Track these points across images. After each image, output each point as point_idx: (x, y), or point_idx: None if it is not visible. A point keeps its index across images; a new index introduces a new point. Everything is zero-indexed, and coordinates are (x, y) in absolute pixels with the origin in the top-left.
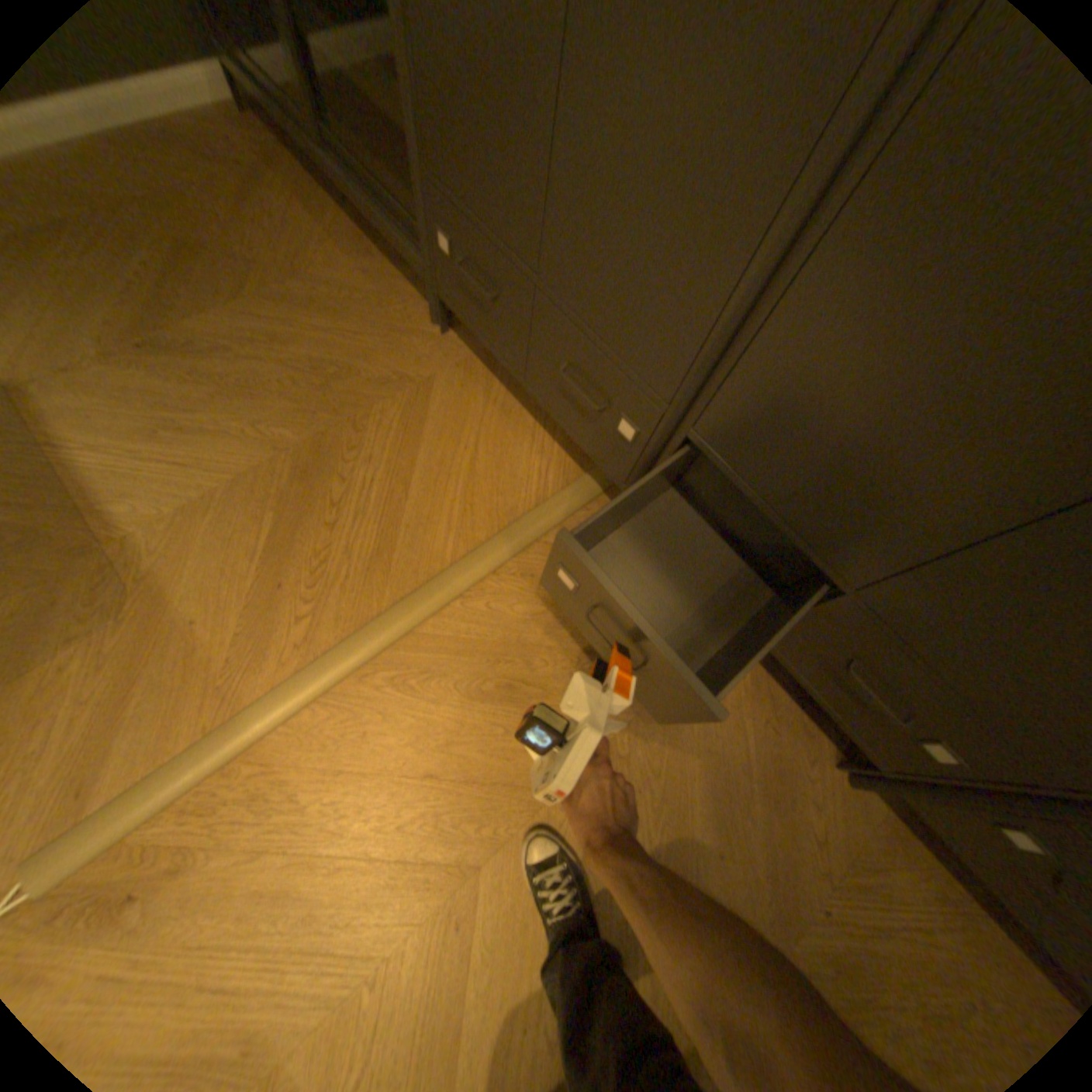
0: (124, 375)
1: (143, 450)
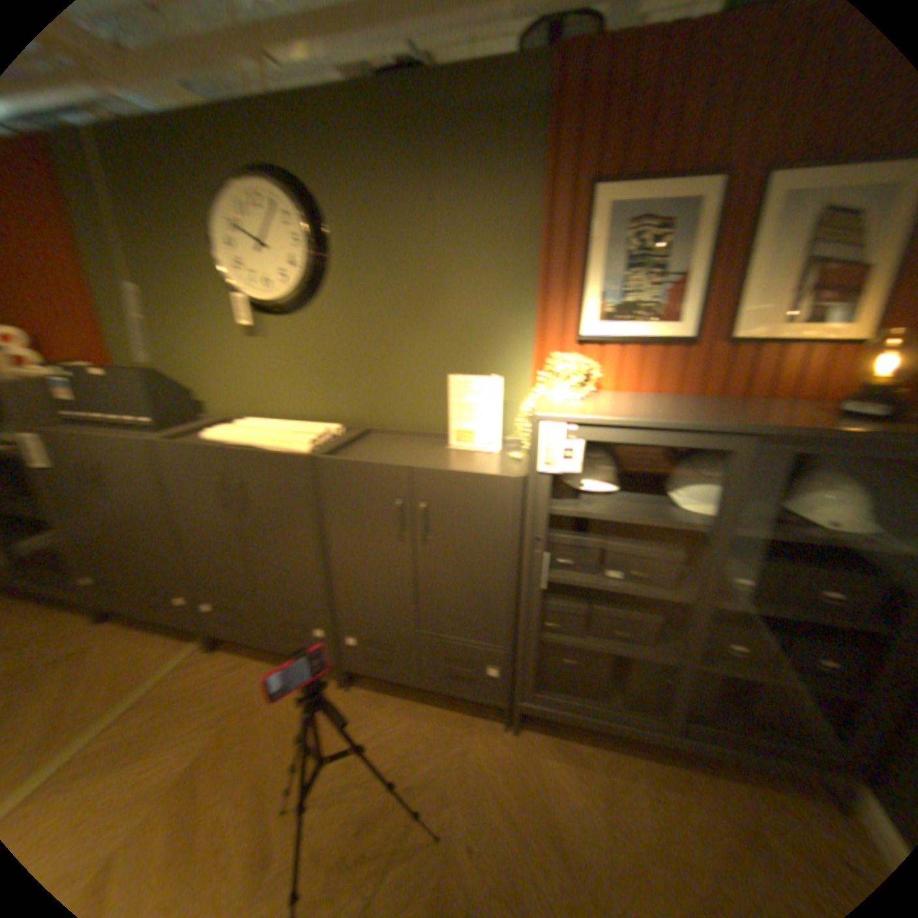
0: None
1: None
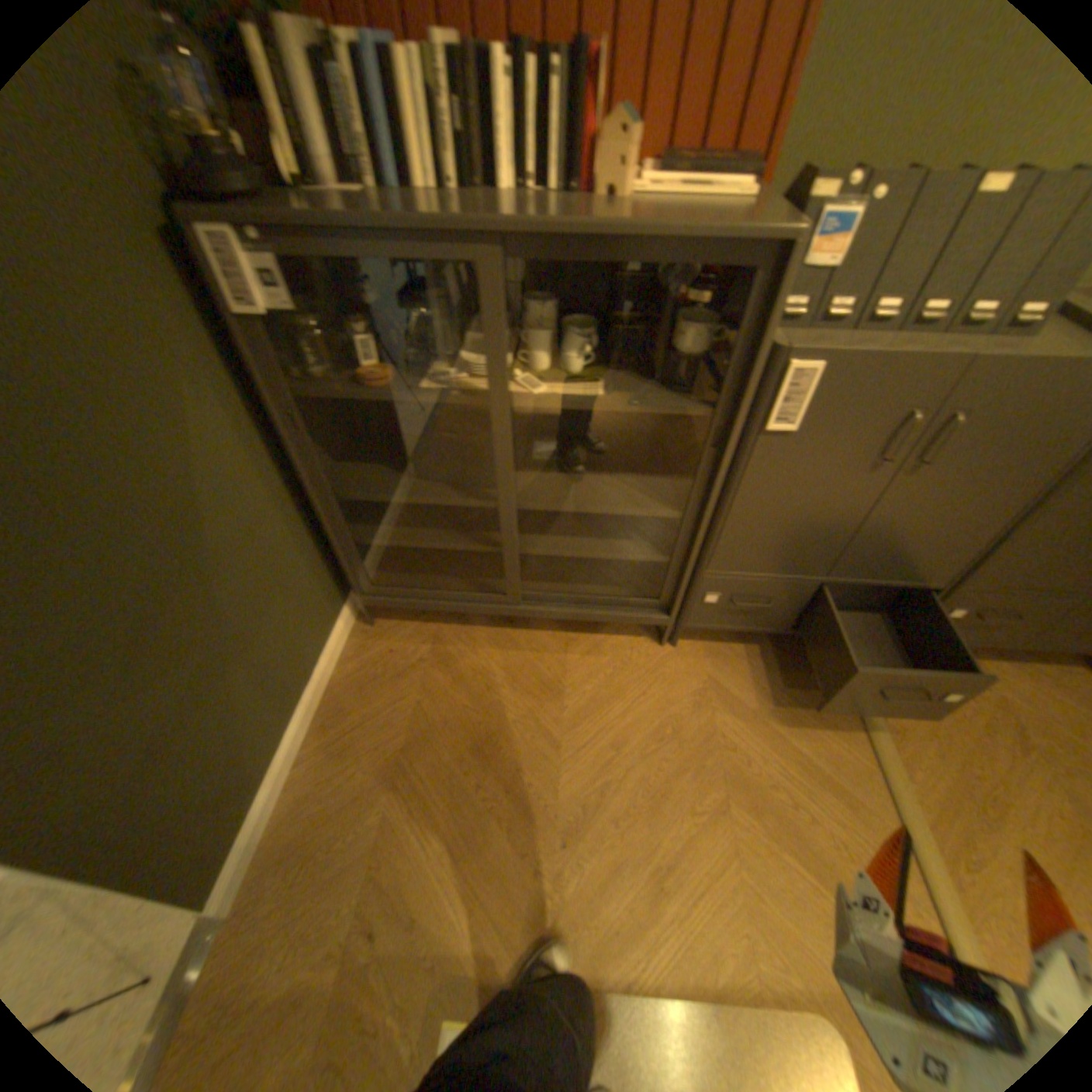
0: (585, 876)
1: (675, 910)
